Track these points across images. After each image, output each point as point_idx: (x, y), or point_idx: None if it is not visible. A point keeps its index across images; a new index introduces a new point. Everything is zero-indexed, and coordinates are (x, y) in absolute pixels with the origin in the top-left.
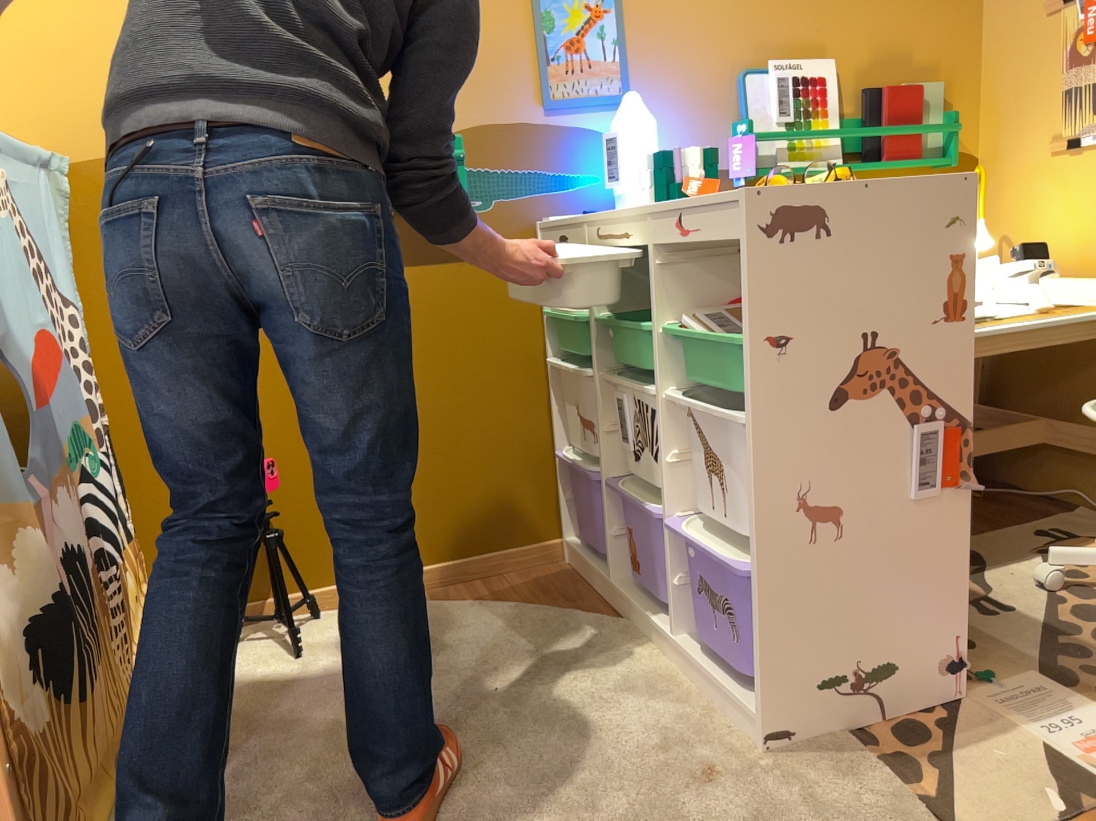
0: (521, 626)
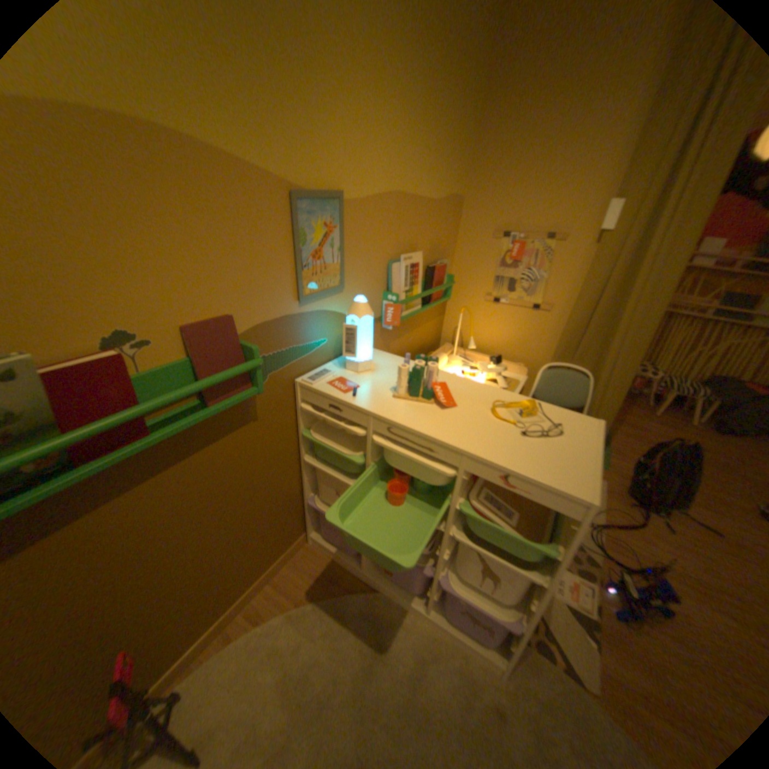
0: (330, 628)
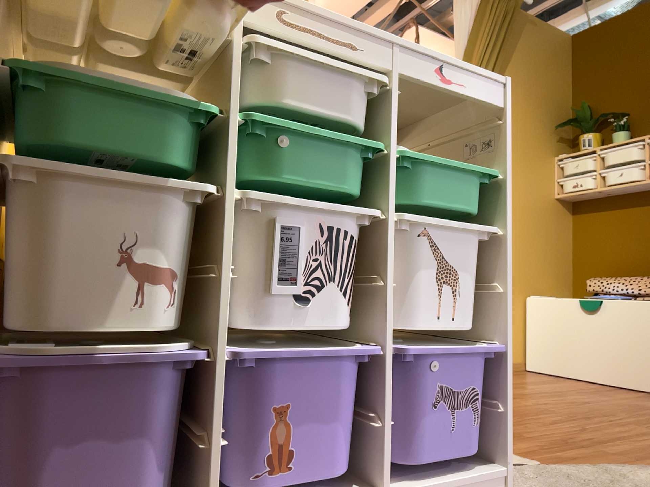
0: None
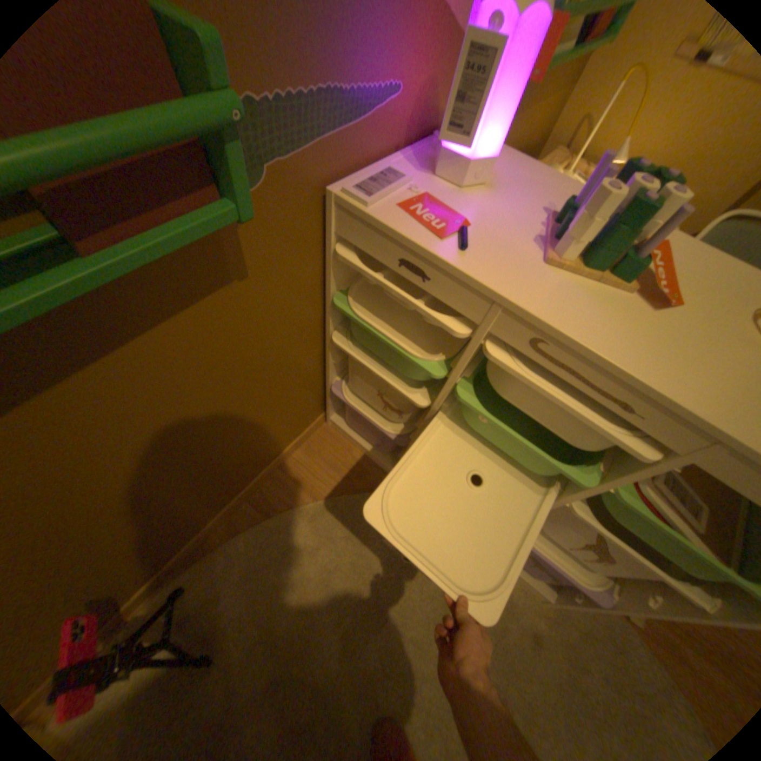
0: (353, 529)
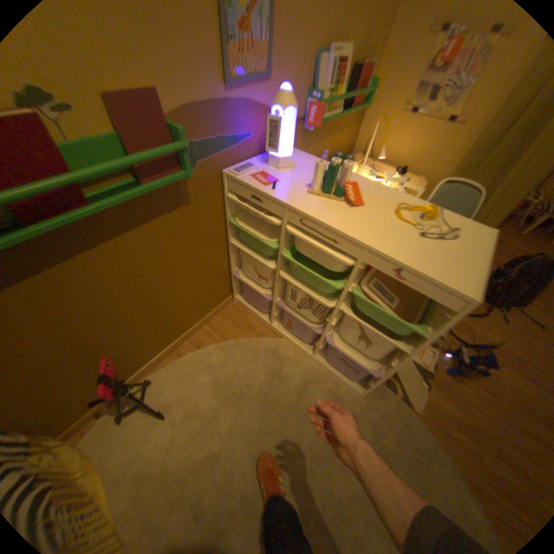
0: (246, 355)
